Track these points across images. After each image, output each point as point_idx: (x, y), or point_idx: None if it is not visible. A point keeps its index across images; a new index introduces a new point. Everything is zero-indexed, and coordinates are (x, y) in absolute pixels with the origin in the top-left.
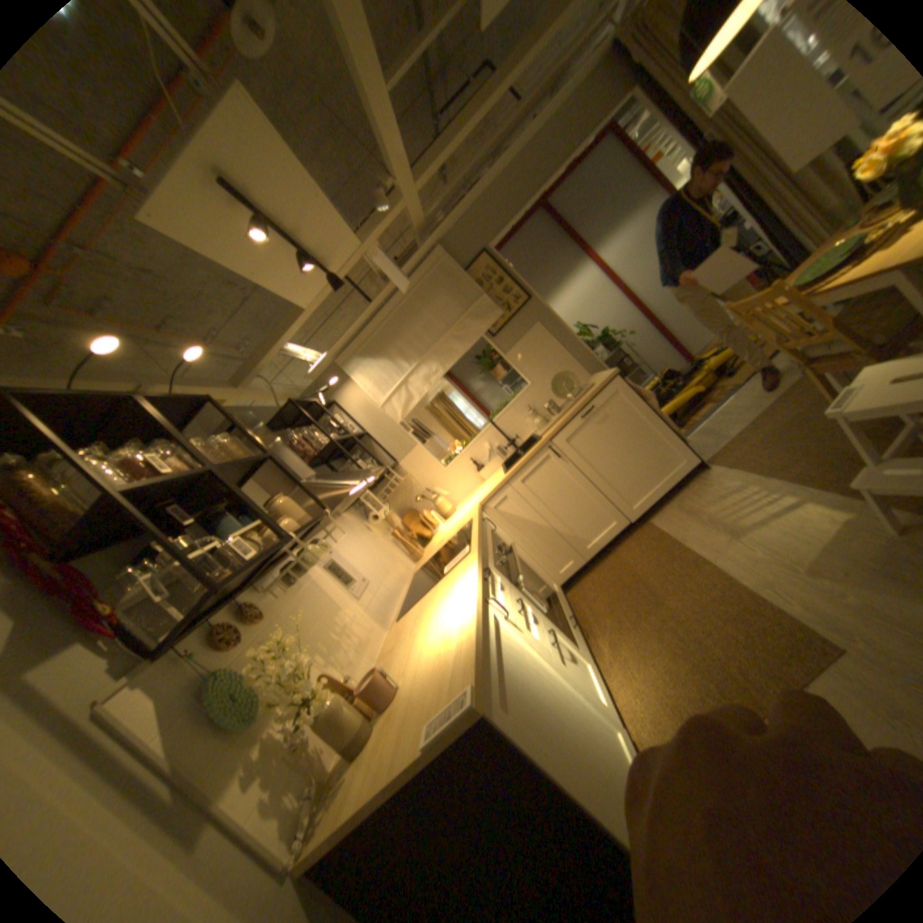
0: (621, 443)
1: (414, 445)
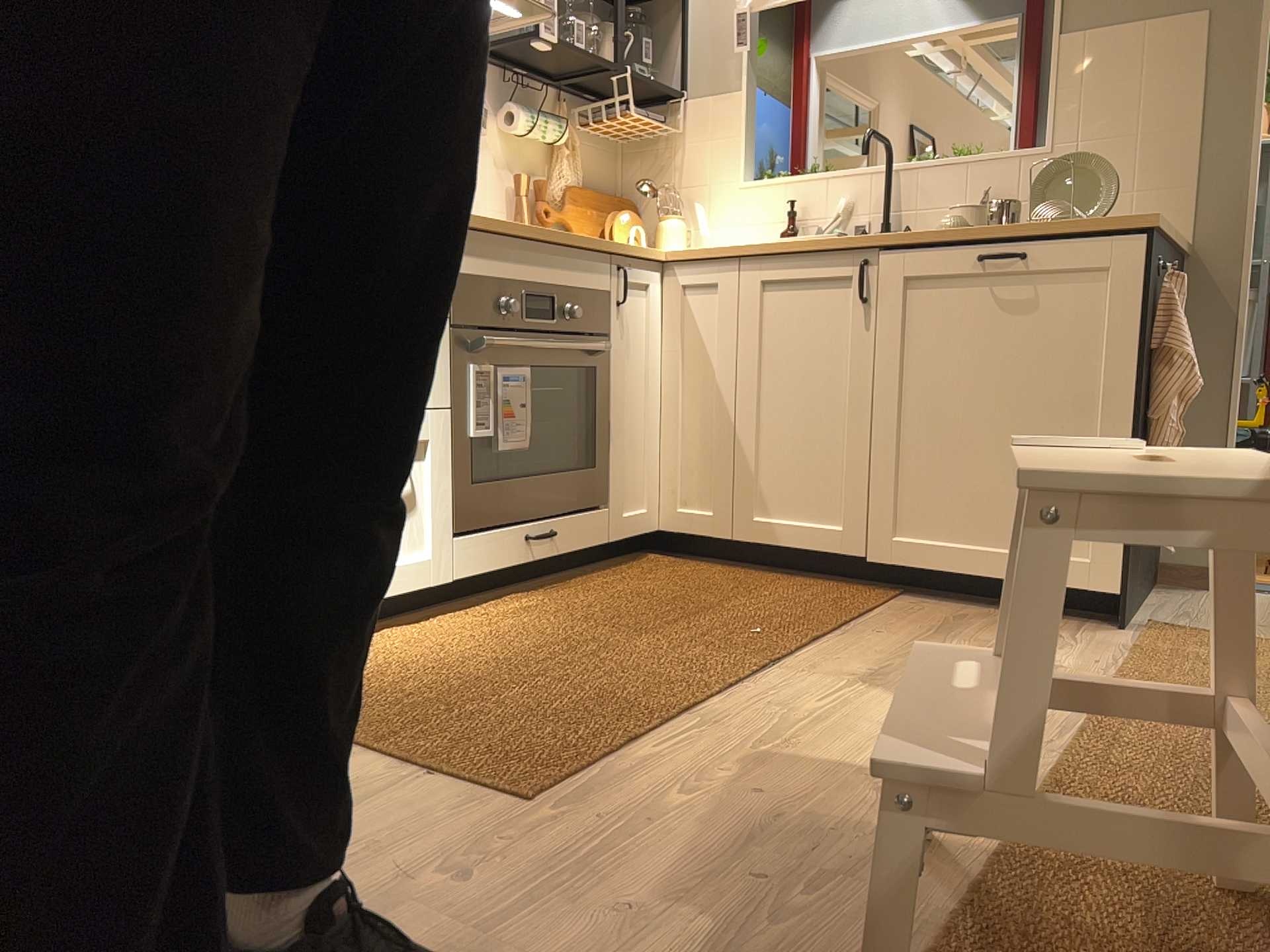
0: (995, 389)
1: (731, 90)
